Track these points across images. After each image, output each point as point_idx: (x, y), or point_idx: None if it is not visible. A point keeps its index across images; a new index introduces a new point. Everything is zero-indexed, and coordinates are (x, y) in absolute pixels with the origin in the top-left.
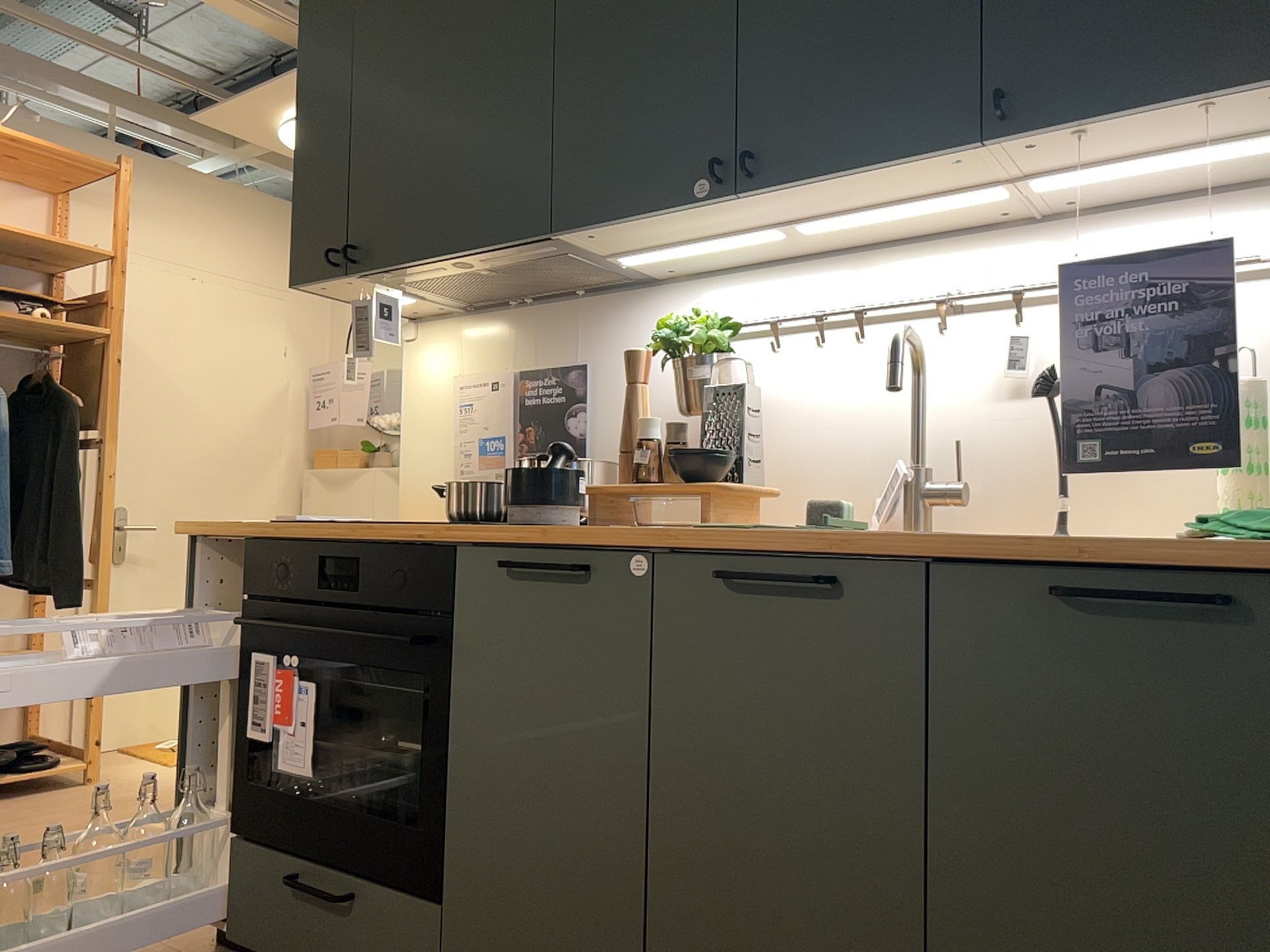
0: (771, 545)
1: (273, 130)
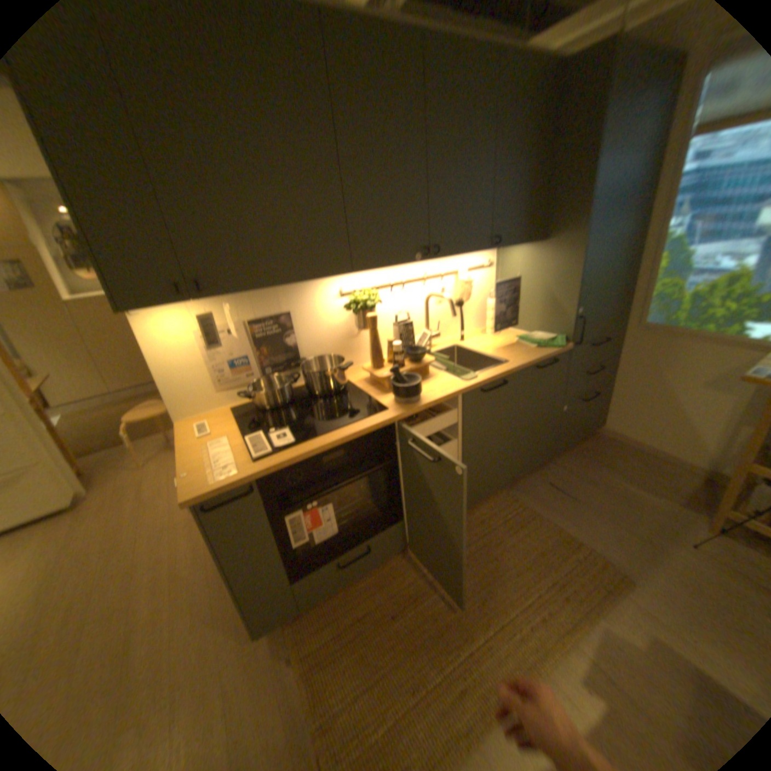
0: (488, 378)
1: None
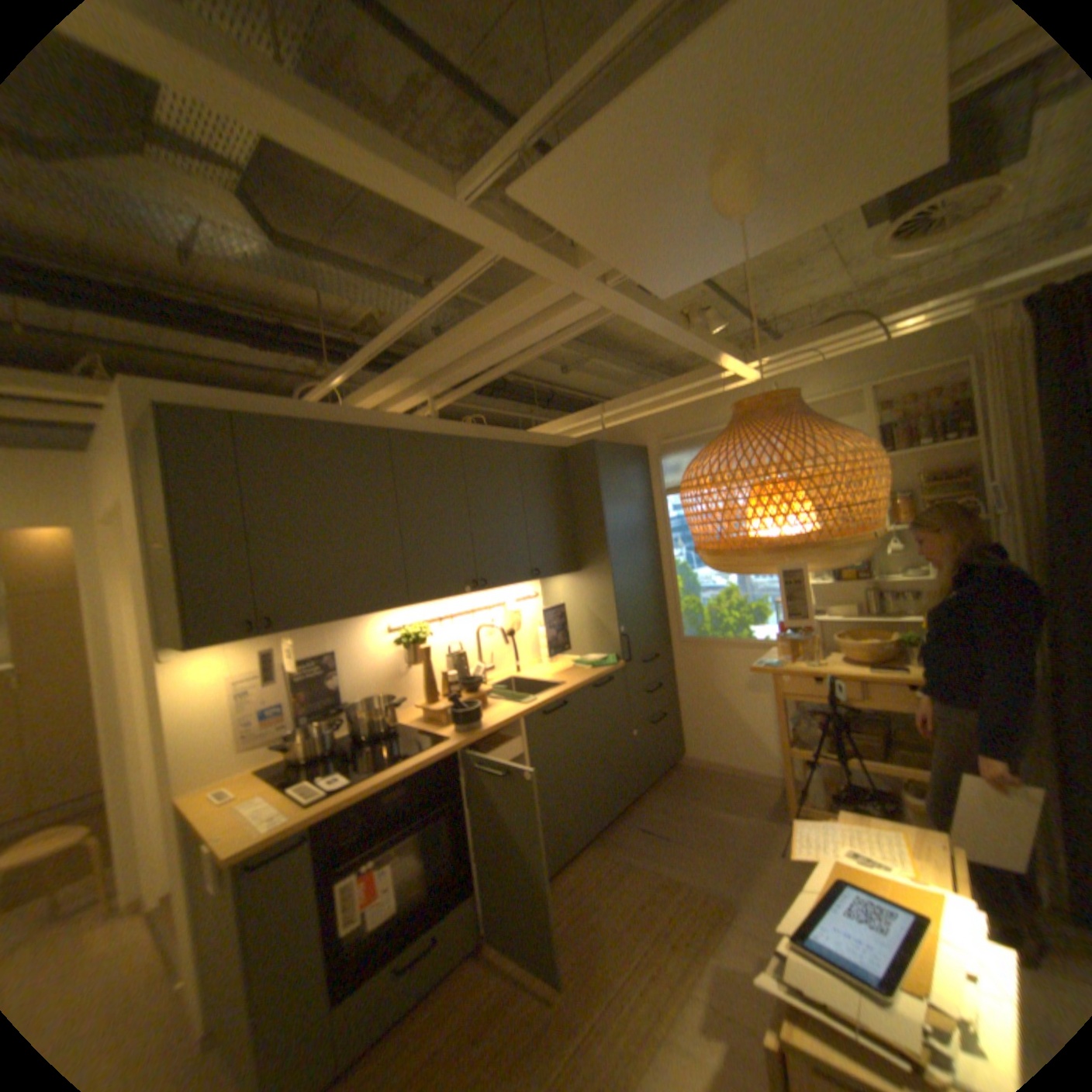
0: (548, 700)
1: None
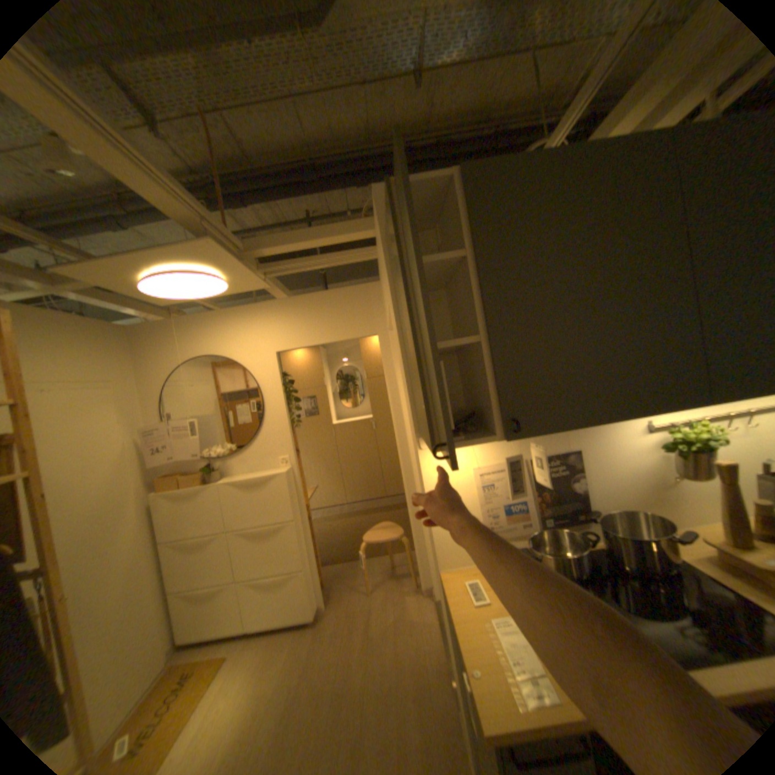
0: None
1: (129, 277)
